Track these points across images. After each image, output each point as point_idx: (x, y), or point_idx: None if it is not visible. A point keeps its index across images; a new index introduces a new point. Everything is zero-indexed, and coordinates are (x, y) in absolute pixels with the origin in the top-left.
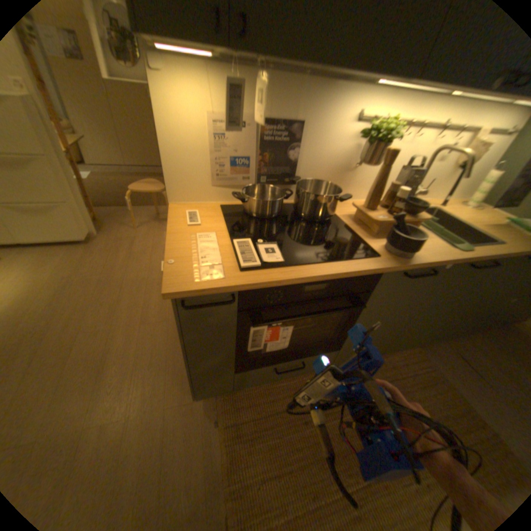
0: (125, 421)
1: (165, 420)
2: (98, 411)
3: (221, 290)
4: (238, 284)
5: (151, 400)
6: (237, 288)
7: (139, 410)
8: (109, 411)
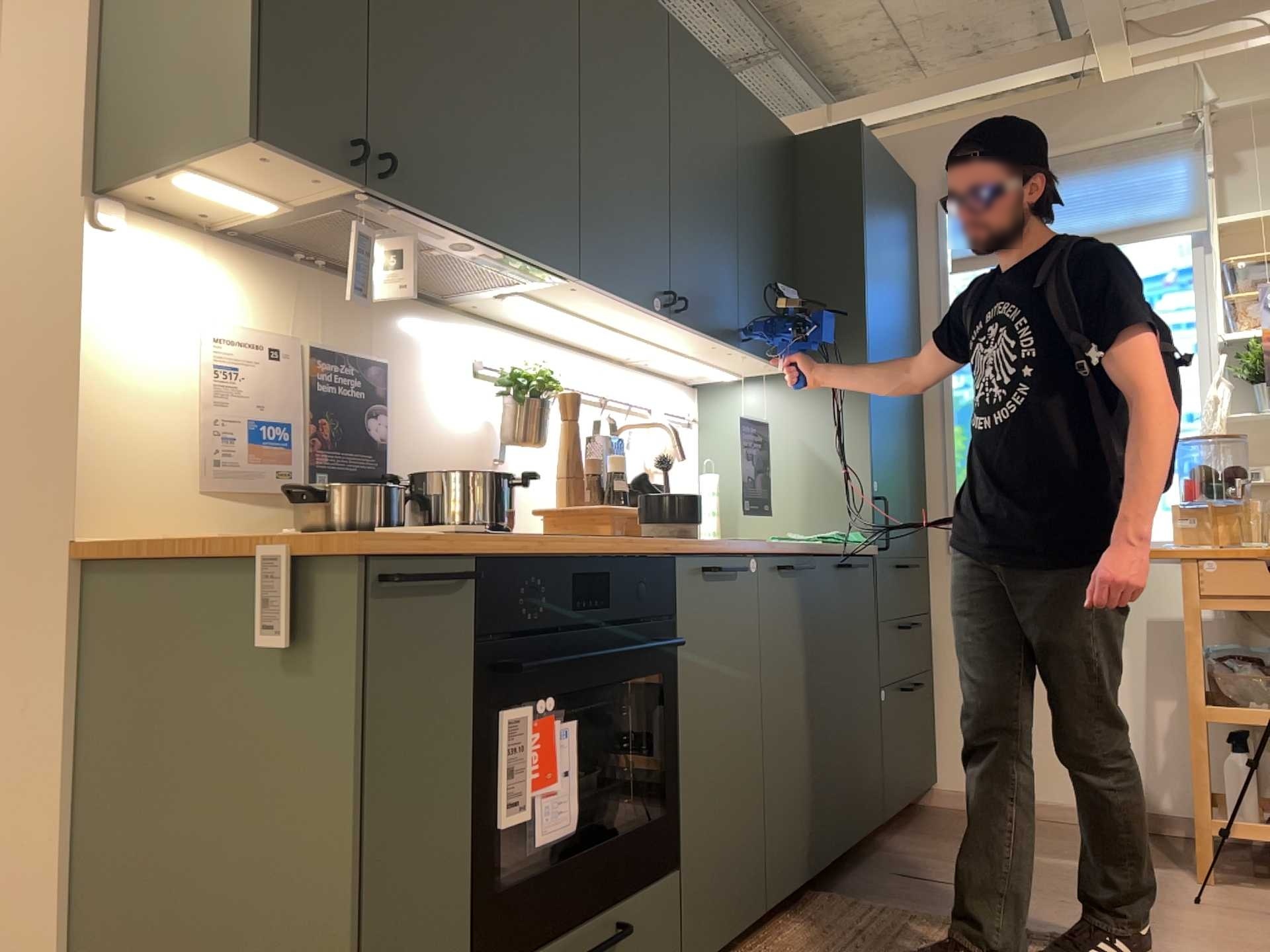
0: None
1: None
2: None
3: (451, 547)
4: (468, 548)
5: None
6: (478, 544)
7: None
8: None
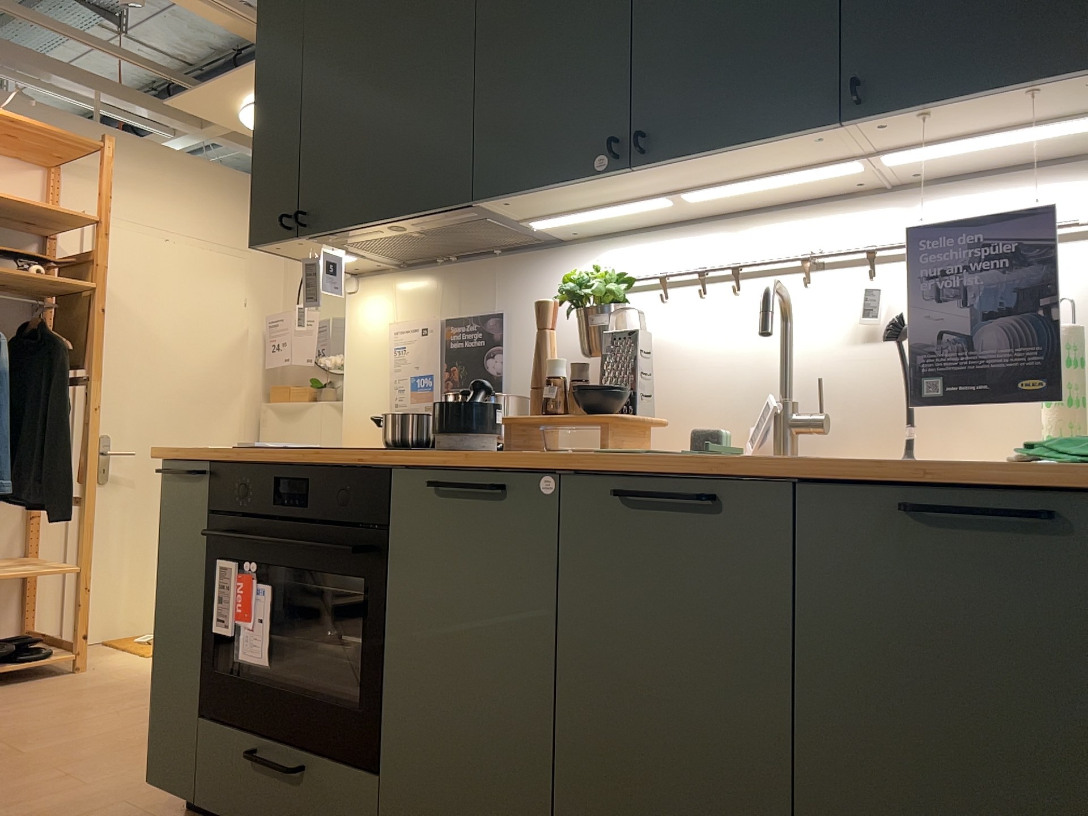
0: (84, 786)
1: (105, 809)
2: (88, 765)
3: (192, 455)
4: (213, 455)
5: (135, 787)
6: (203, 453)
7: (109, 787)
8: (93, 770)
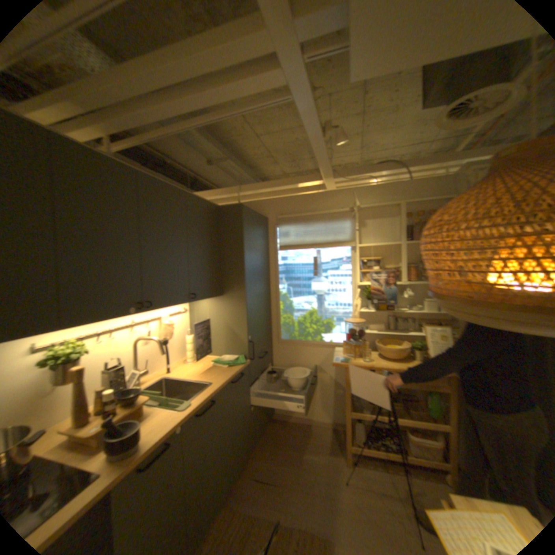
0: None
1: None
2: None
3: None
4: None
5: None
6: None
7: None
8: None
